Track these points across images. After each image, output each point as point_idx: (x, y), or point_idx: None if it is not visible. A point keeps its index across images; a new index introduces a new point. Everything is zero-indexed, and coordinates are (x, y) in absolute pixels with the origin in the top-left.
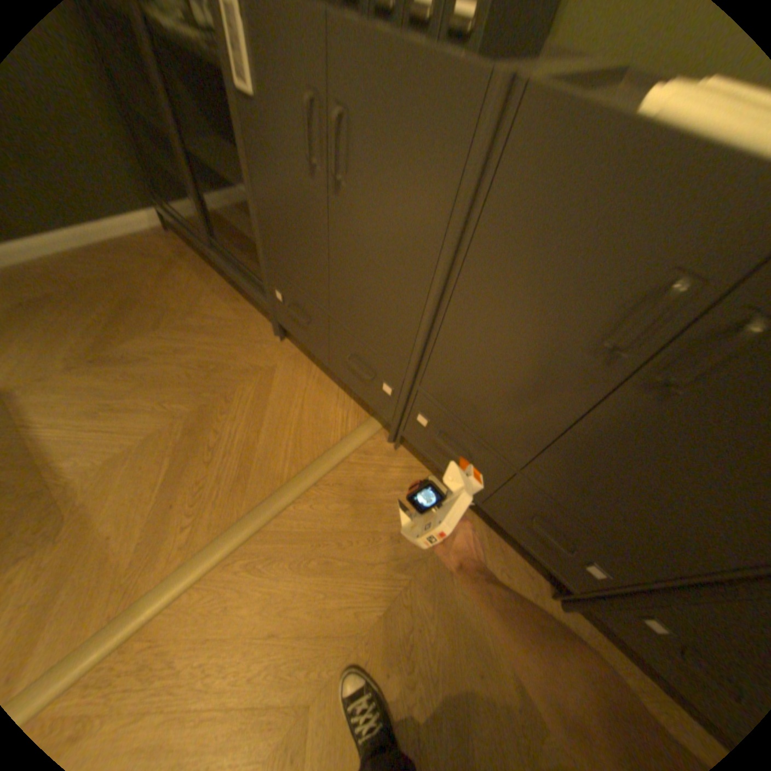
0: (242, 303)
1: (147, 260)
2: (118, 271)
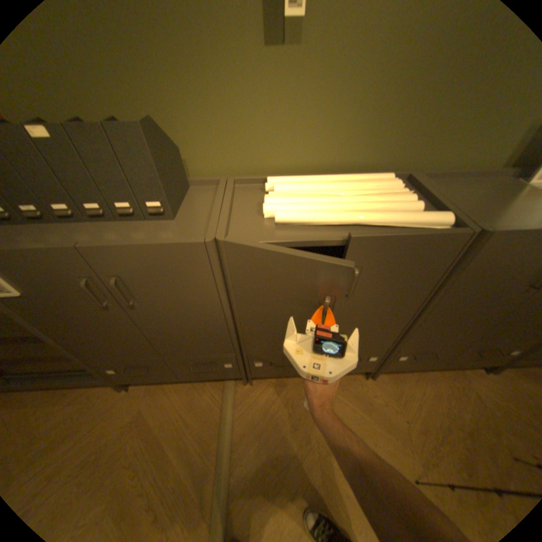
0: (73, 393)
1: None
2: None
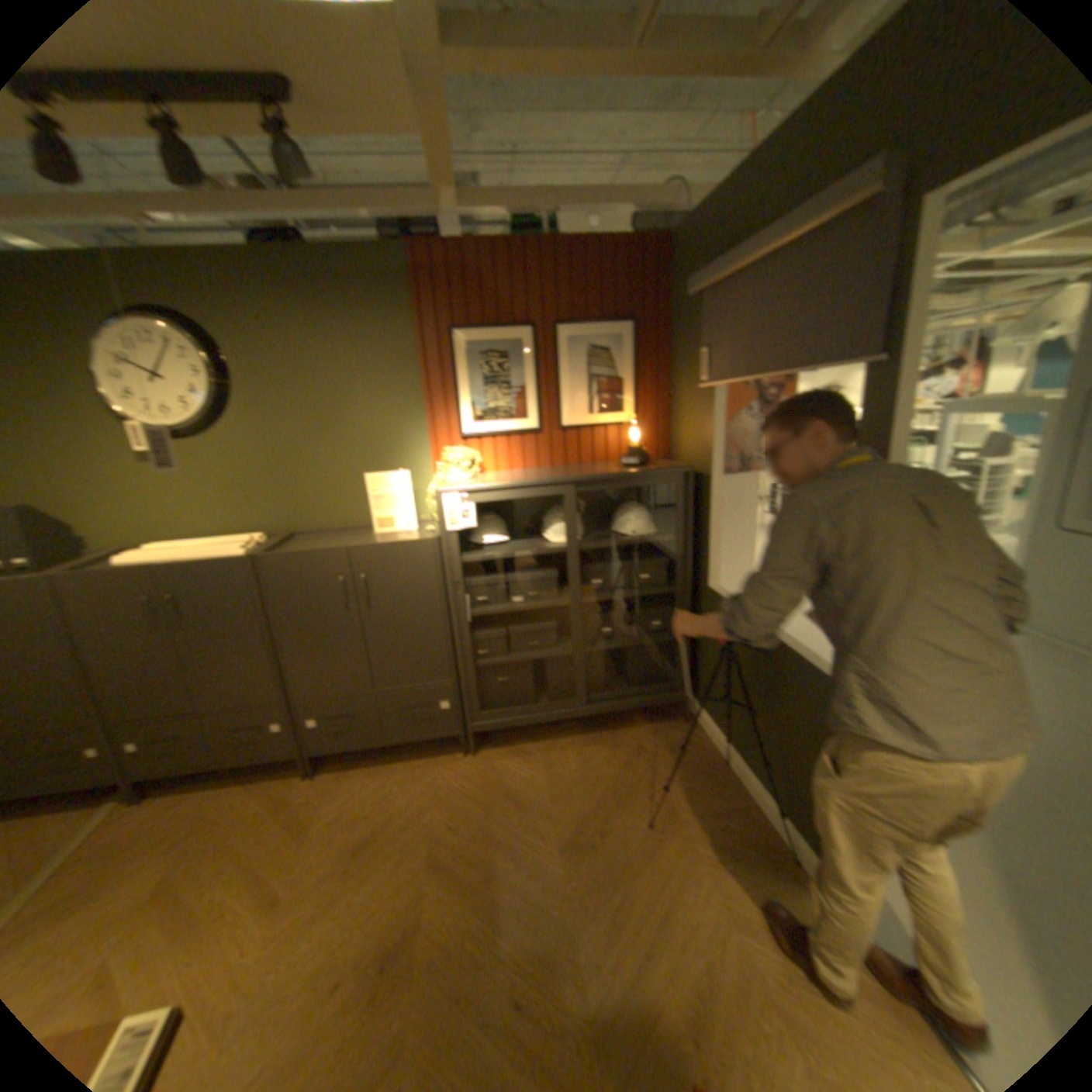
0: None
1: None
2: None
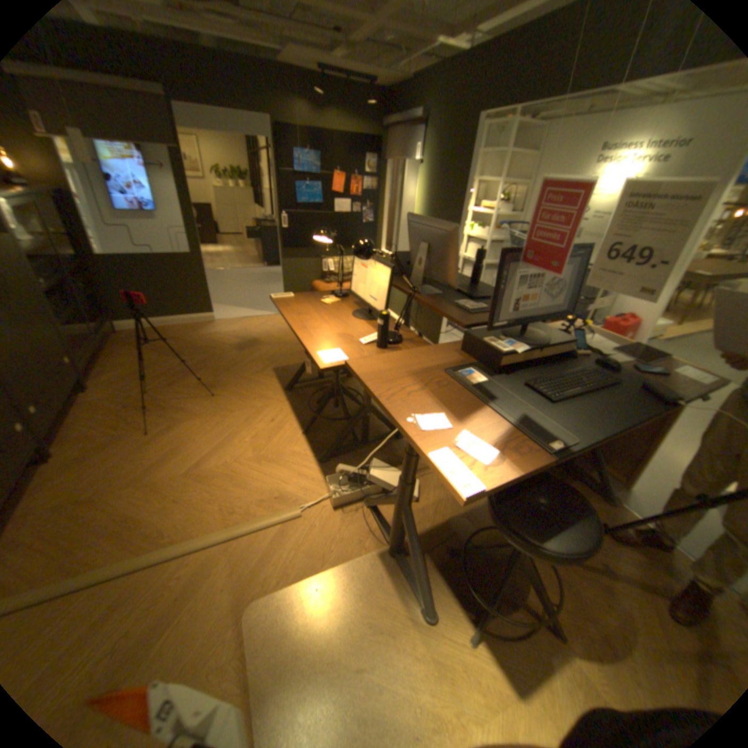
0: None
1: None
2: None
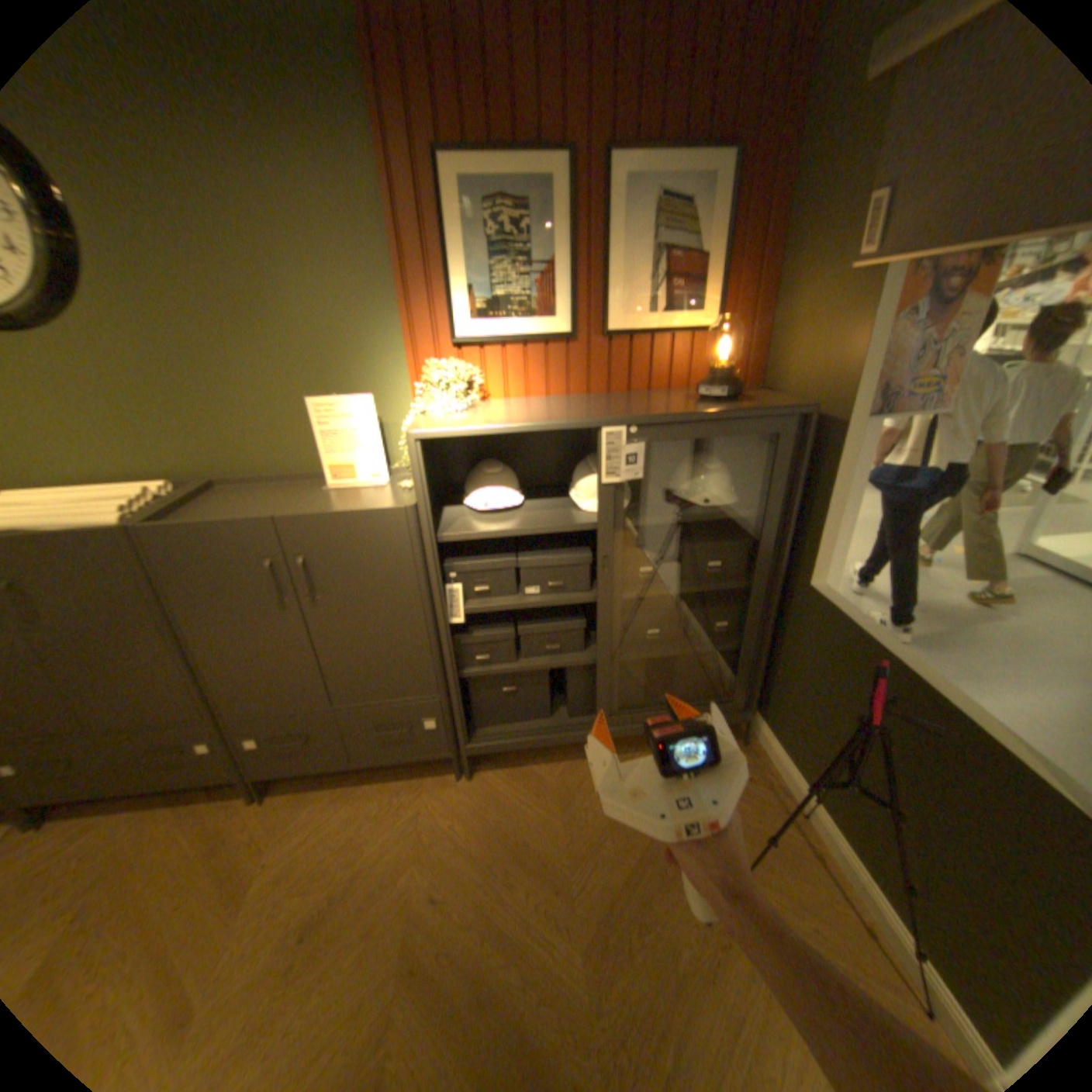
0: None
1: None
2: None
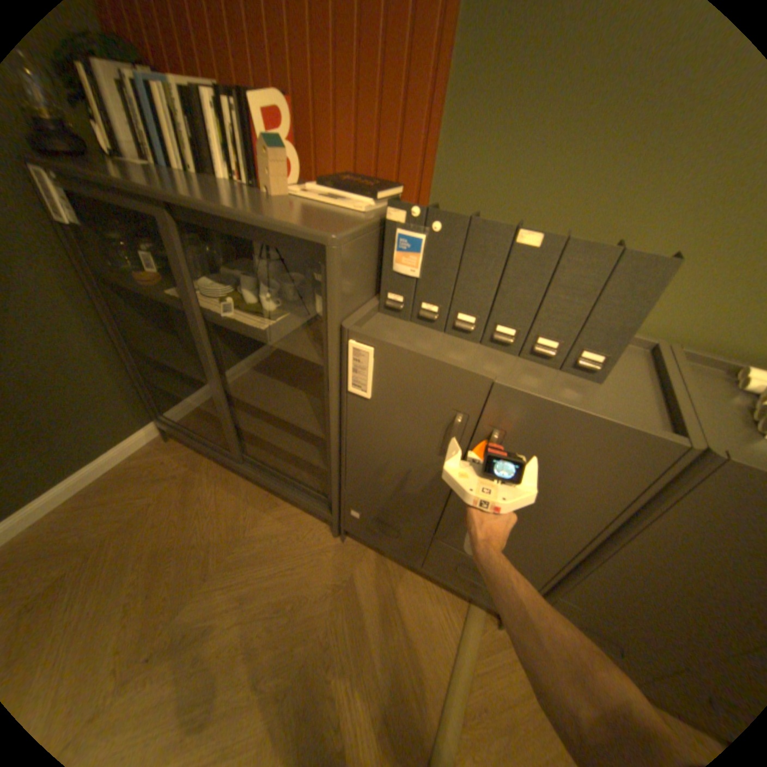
0: (285, 508)
1: (164, 487)
2: (136, 513)
